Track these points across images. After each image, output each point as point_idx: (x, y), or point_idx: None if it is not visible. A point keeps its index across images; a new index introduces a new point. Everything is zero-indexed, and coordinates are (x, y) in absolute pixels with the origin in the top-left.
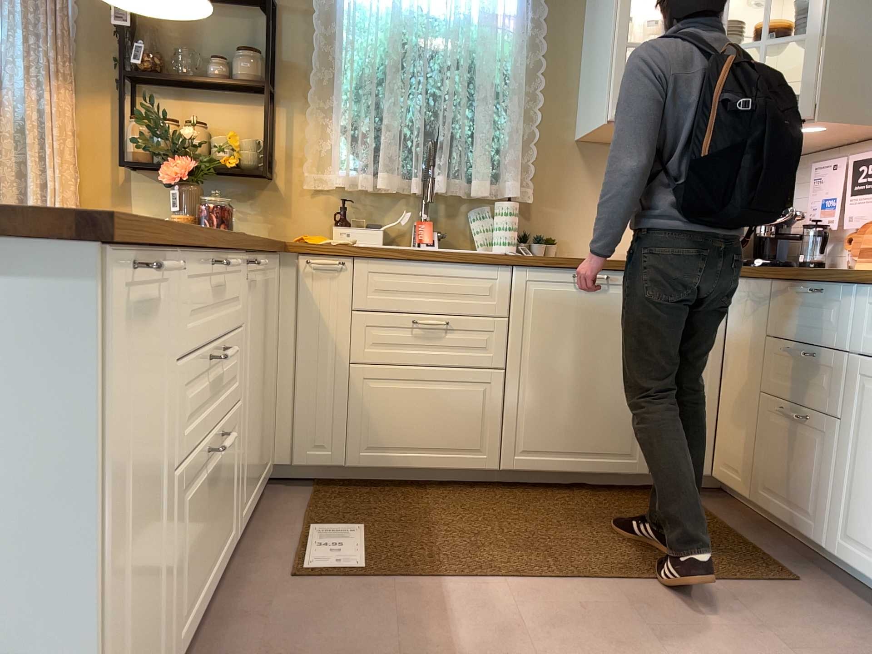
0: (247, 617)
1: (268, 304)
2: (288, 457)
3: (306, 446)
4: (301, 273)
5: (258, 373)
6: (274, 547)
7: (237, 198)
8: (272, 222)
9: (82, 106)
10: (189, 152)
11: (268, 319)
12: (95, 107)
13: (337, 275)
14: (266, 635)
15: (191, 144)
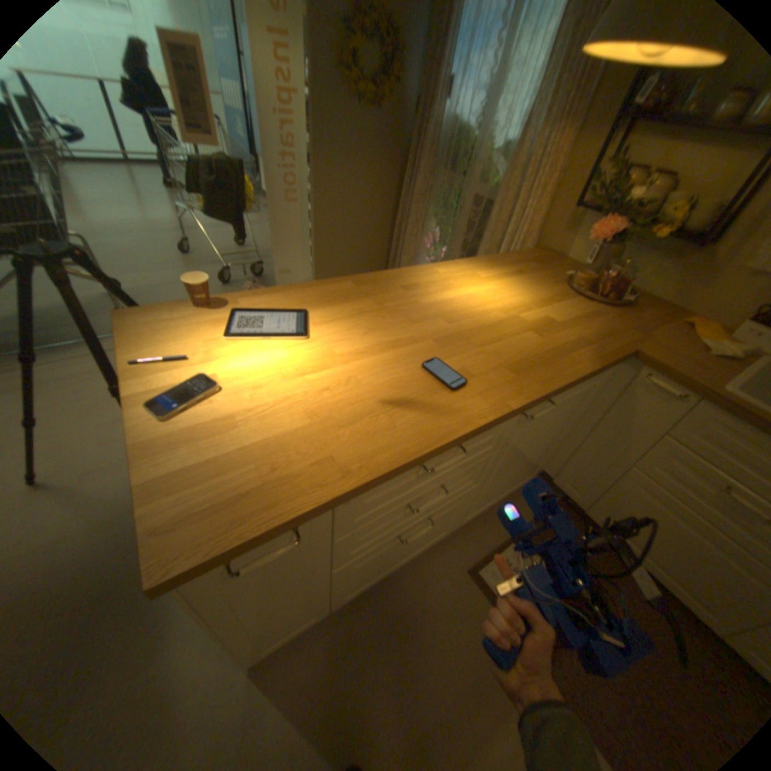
0: (425, 580)
1: (576, 405)
2: (555, 475)
3: (569, 482)
4: (641, 381)
5: (530, 452)
6: (487, 537)
7: (666, 251)
8: (686, 285)
9: (579, 137)
10: (632, 209)
11: (570, 414)
12: (589, 139)
13: (677, 402)
14: (420, 604)
15: (638, 201)
